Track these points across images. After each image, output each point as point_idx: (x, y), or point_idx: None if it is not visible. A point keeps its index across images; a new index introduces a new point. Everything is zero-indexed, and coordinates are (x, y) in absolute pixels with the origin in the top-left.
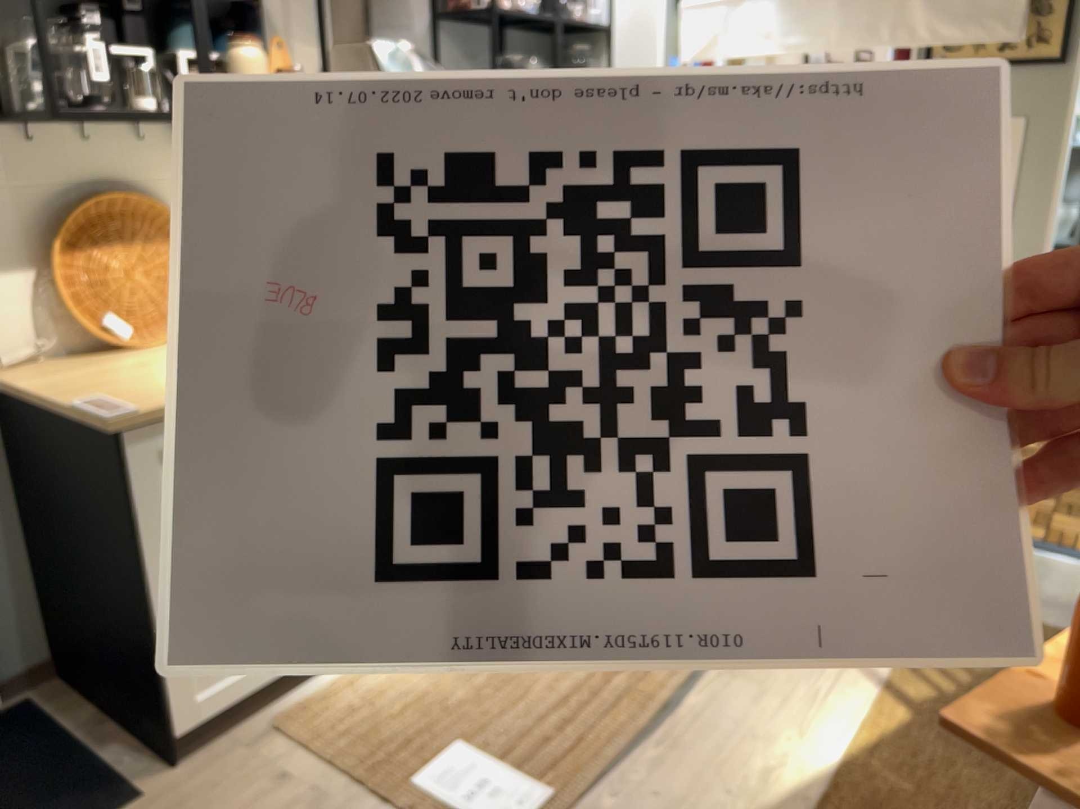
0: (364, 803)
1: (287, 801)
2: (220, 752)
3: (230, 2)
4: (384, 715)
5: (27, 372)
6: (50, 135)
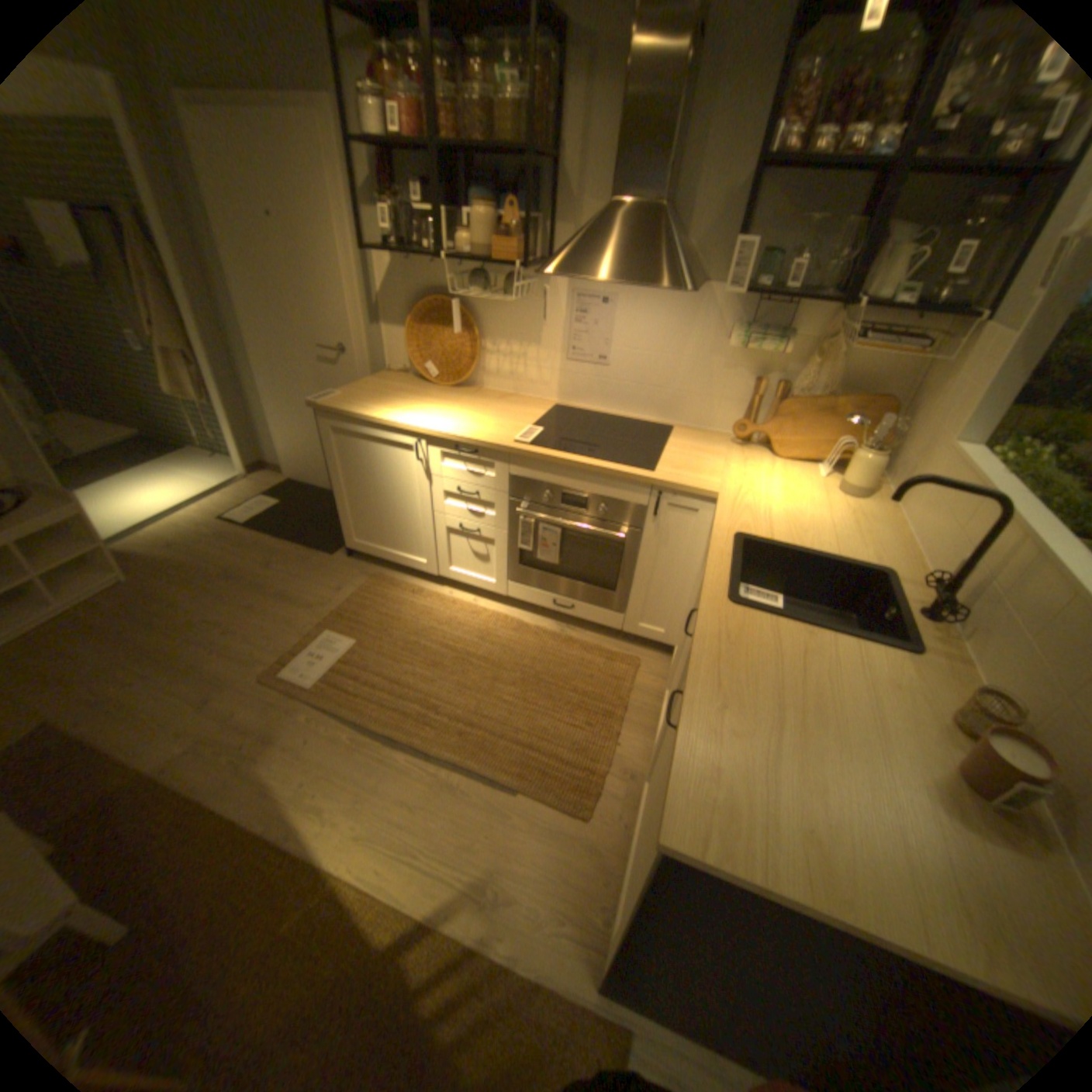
0: (319, 617)
1: (324, 593)
2: (358, 565)
3: (536, 167)
4: (381, 607)
5: (391, 375)
6: (422, 258)
